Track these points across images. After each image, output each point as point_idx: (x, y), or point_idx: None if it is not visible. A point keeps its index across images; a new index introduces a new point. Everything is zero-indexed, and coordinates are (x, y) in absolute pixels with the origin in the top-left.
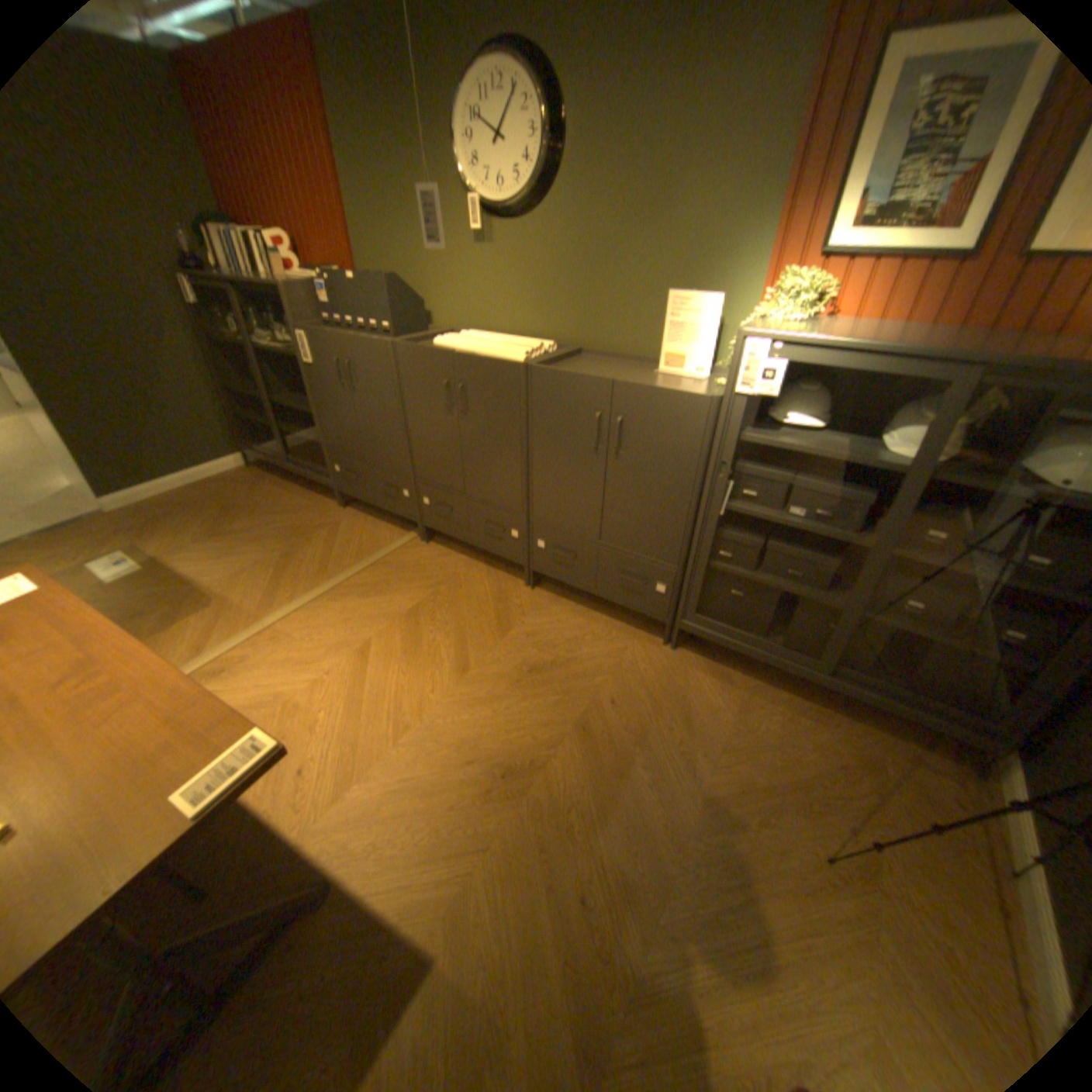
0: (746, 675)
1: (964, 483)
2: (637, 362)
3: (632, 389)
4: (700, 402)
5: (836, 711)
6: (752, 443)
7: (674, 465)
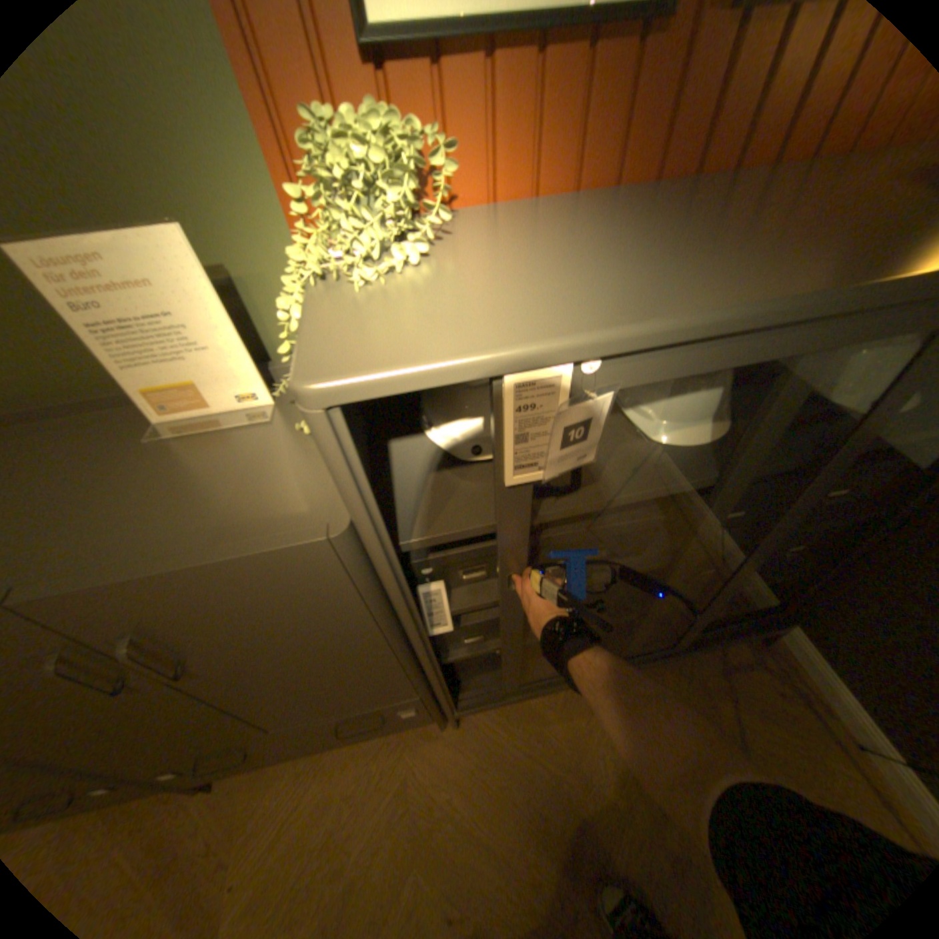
0: (544, 690)
1: (787, 466)
2: (91, 411)
3: (88, 598)
4: (305, 554)
5: (638, 661)
6: (454, 541)
7: (326, 637)
